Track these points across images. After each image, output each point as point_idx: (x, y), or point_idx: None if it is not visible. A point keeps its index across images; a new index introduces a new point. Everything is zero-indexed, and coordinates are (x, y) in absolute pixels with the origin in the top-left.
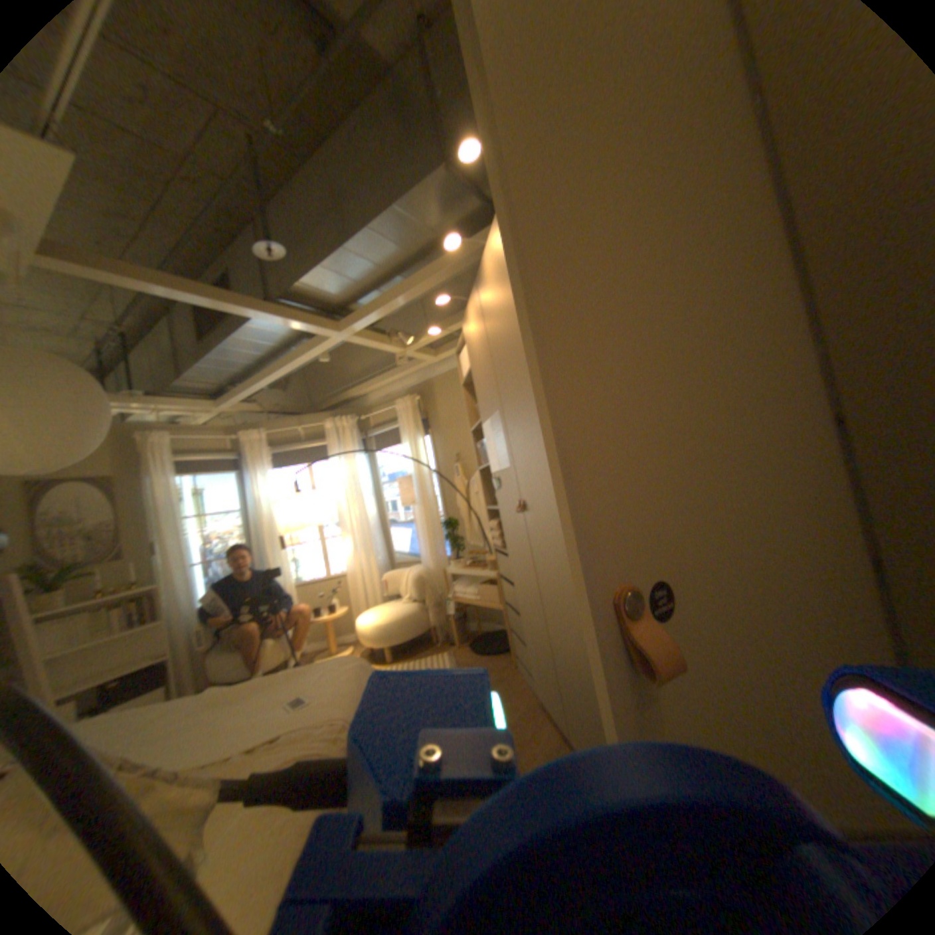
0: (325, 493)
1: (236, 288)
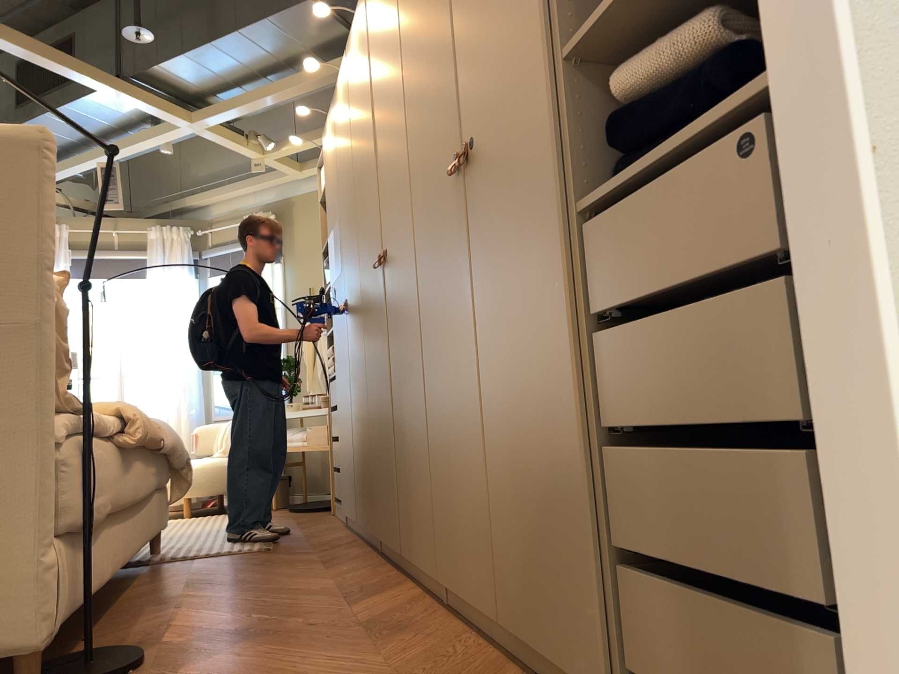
0: (136, 319)
1: (85, 57)
